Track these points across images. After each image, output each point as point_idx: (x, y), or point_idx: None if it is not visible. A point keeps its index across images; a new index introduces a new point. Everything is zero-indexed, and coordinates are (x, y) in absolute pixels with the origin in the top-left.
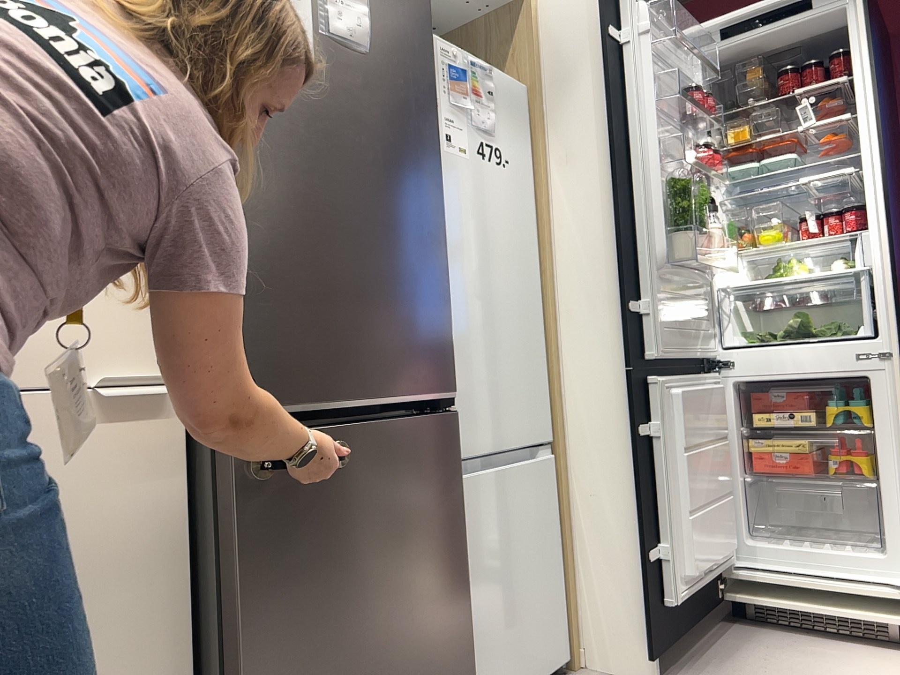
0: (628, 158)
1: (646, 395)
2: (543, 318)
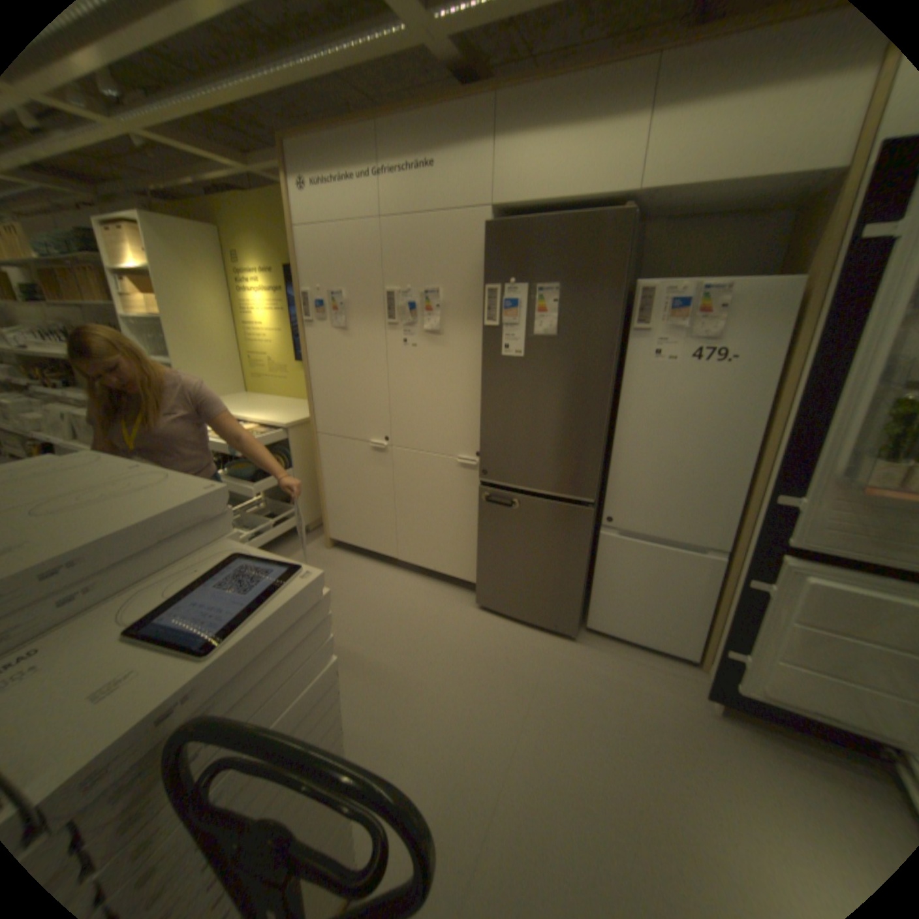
0: (845, 370)
1: (777, 566)
2: (758, 472)
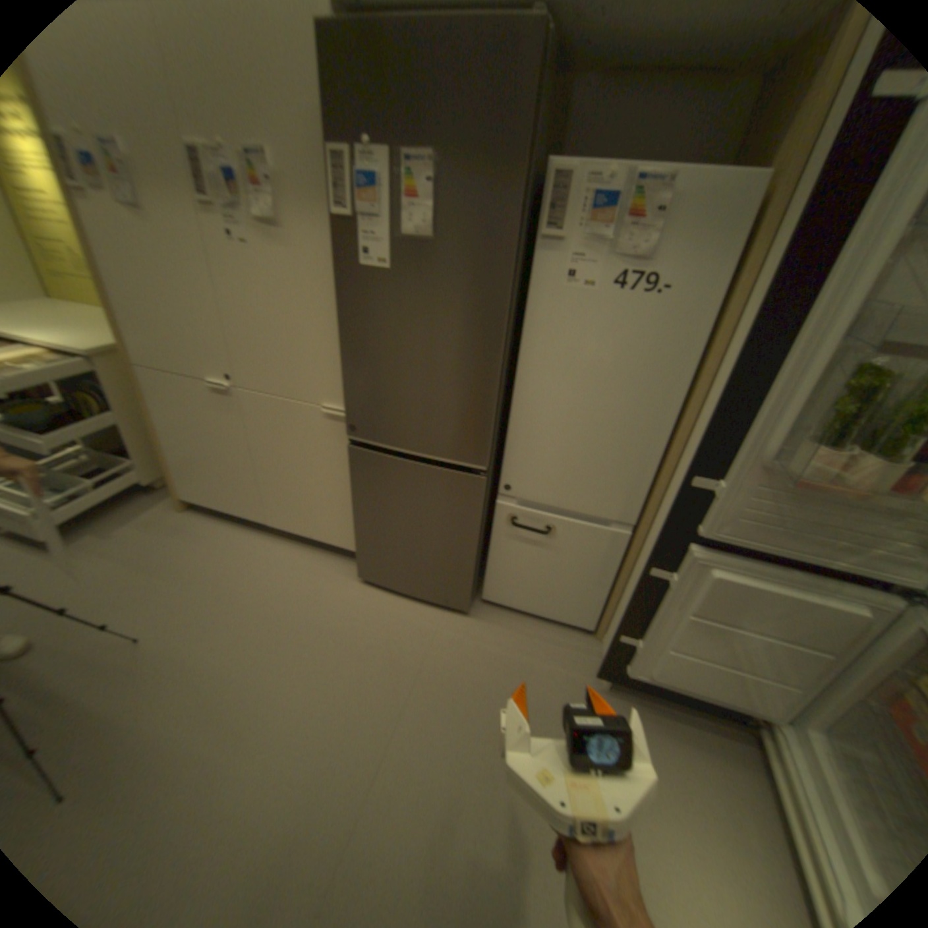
0: (801, 316)
1: (681, 553)
2: (674, 437)
